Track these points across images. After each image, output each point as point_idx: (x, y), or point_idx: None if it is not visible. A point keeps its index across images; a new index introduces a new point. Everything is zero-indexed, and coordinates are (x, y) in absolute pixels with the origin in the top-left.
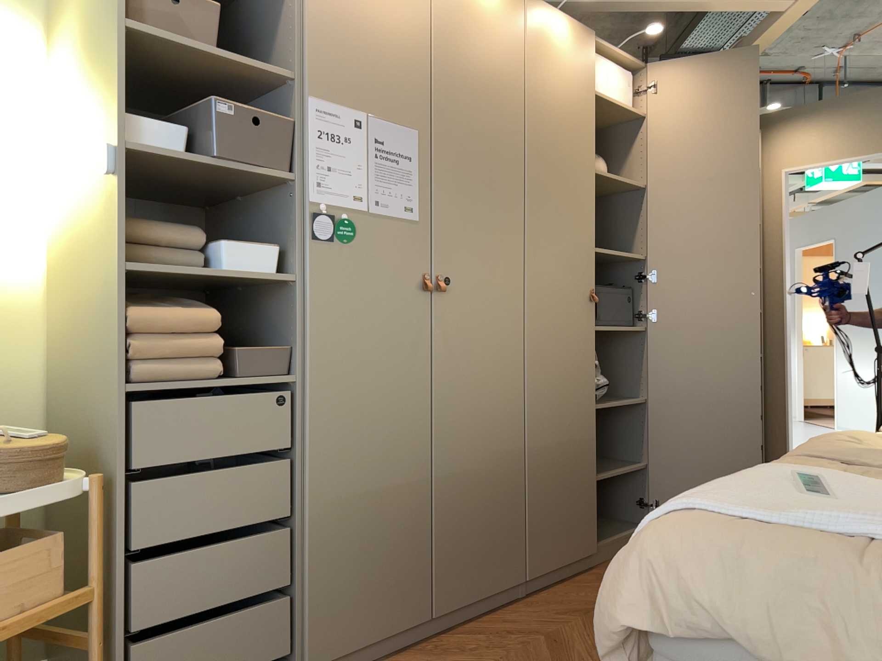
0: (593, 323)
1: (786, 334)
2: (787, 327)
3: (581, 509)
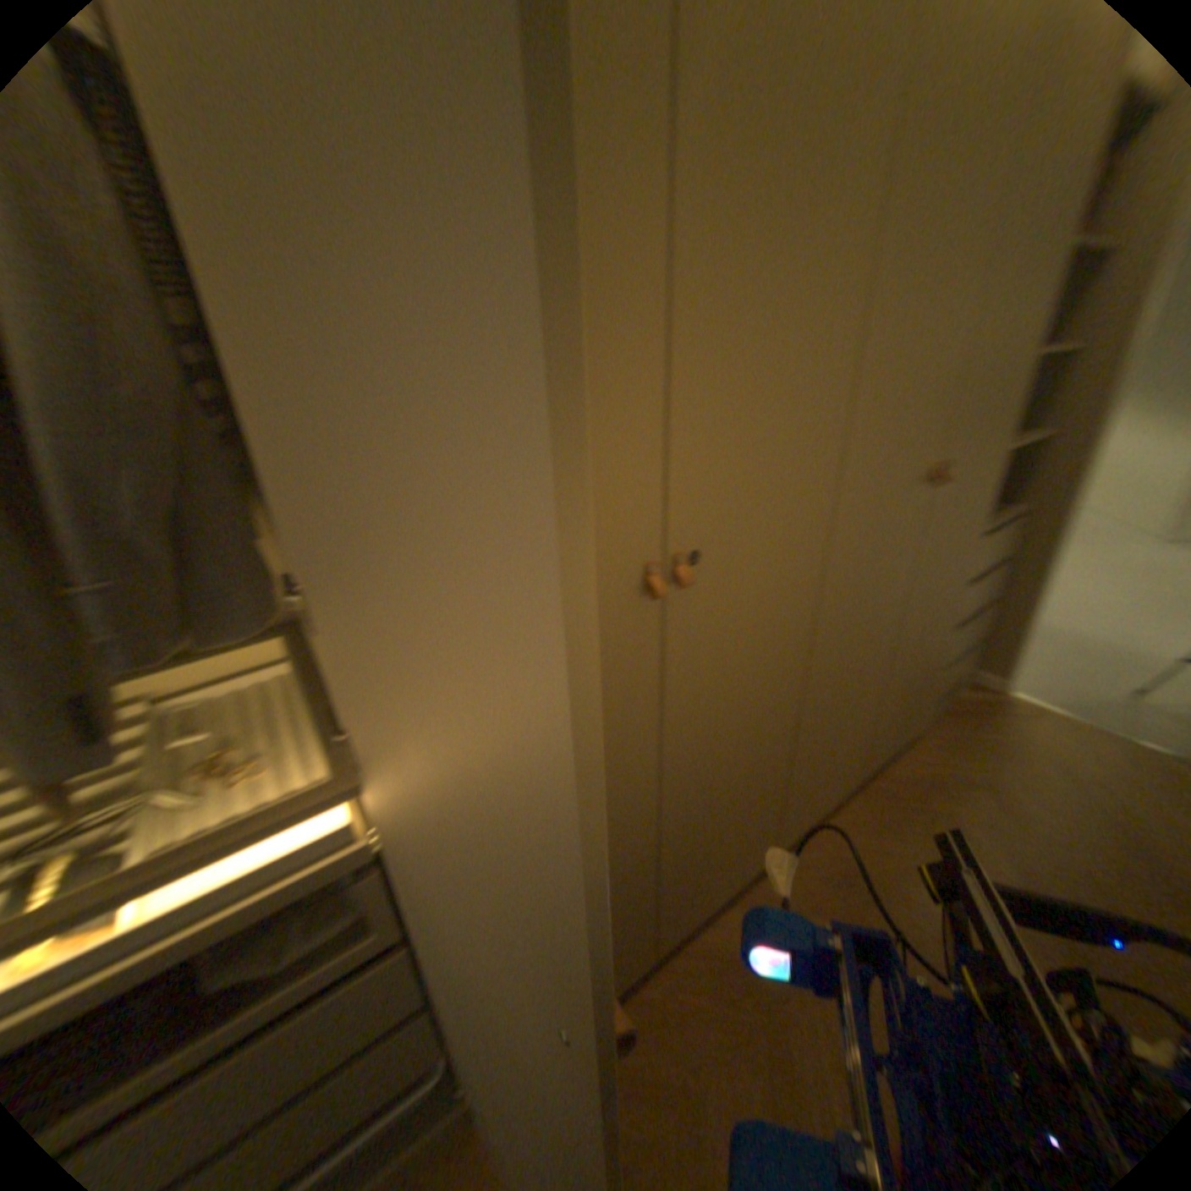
0: (657, 630)
1: (1086, 474)
2: (1092, 463)
3: (617, 948)
